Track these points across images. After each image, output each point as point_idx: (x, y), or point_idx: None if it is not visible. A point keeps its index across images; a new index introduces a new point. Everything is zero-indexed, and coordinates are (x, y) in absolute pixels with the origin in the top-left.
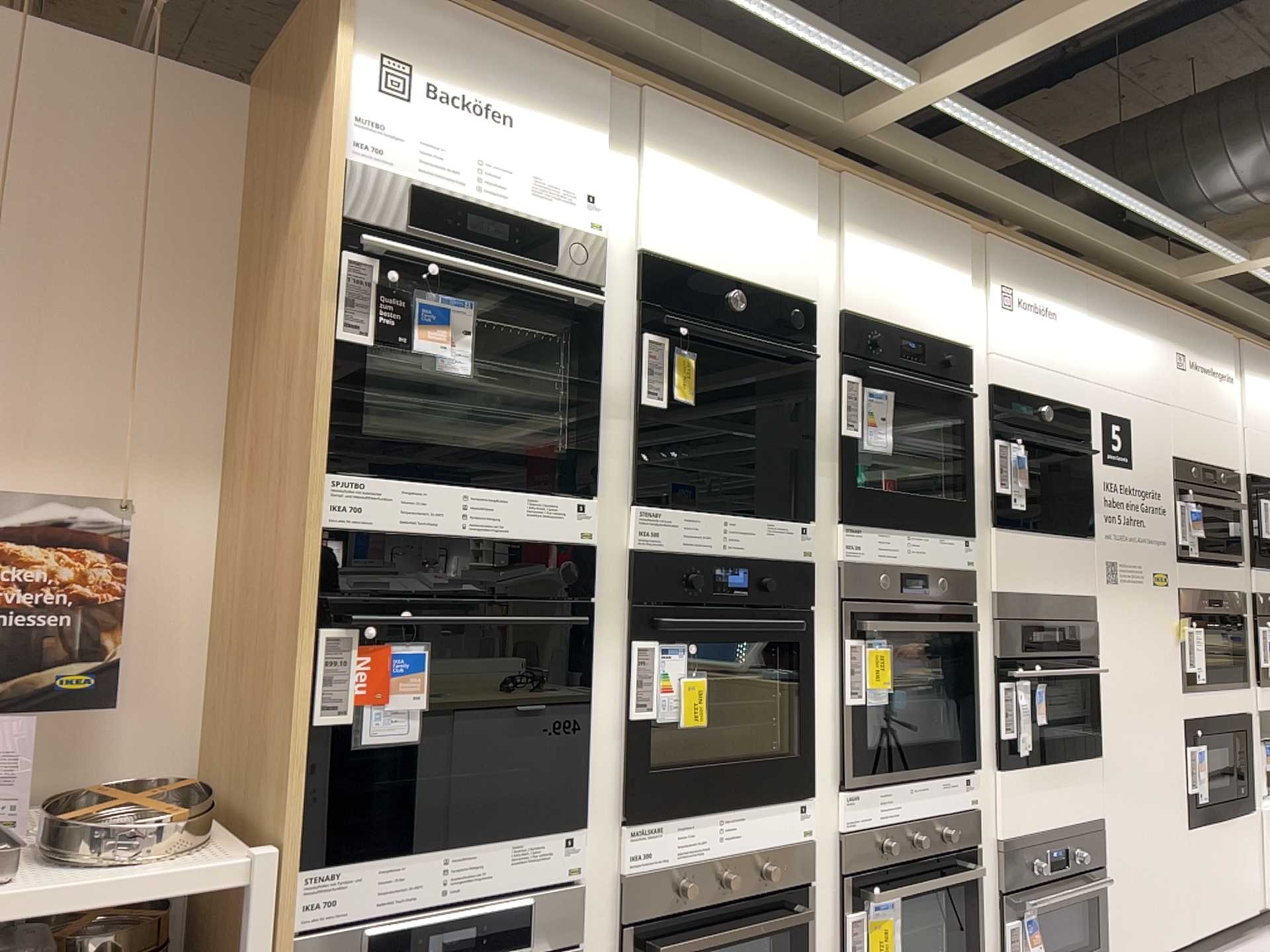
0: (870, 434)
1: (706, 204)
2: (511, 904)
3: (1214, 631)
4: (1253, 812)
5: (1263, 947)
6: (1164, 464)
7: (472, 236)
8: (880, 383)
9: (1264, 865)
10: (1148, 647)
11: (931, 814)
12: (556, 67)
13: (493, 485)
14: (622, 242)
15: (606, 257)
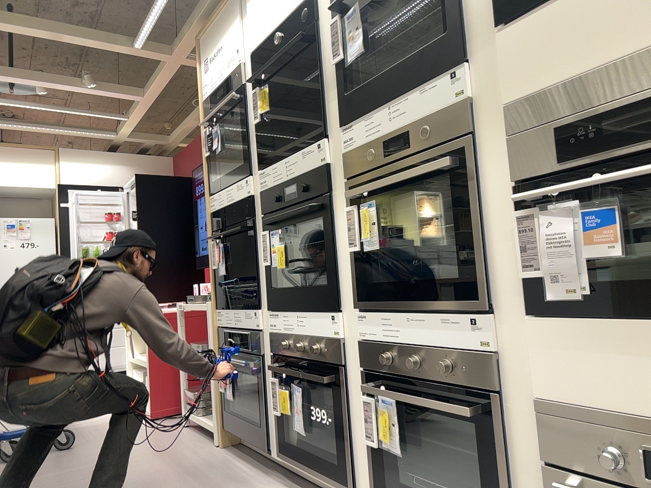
0: (350, 48)
1: (263, 5)
2: (243, 333)
3: None
4: None
5: None
6: None
7: (217, 100)
8: (353, 2)
9: None
10: None
11: (431, 346)
12: (225, 12)
13: (230, 183)
14: (248, 57)
15: (244, 70)
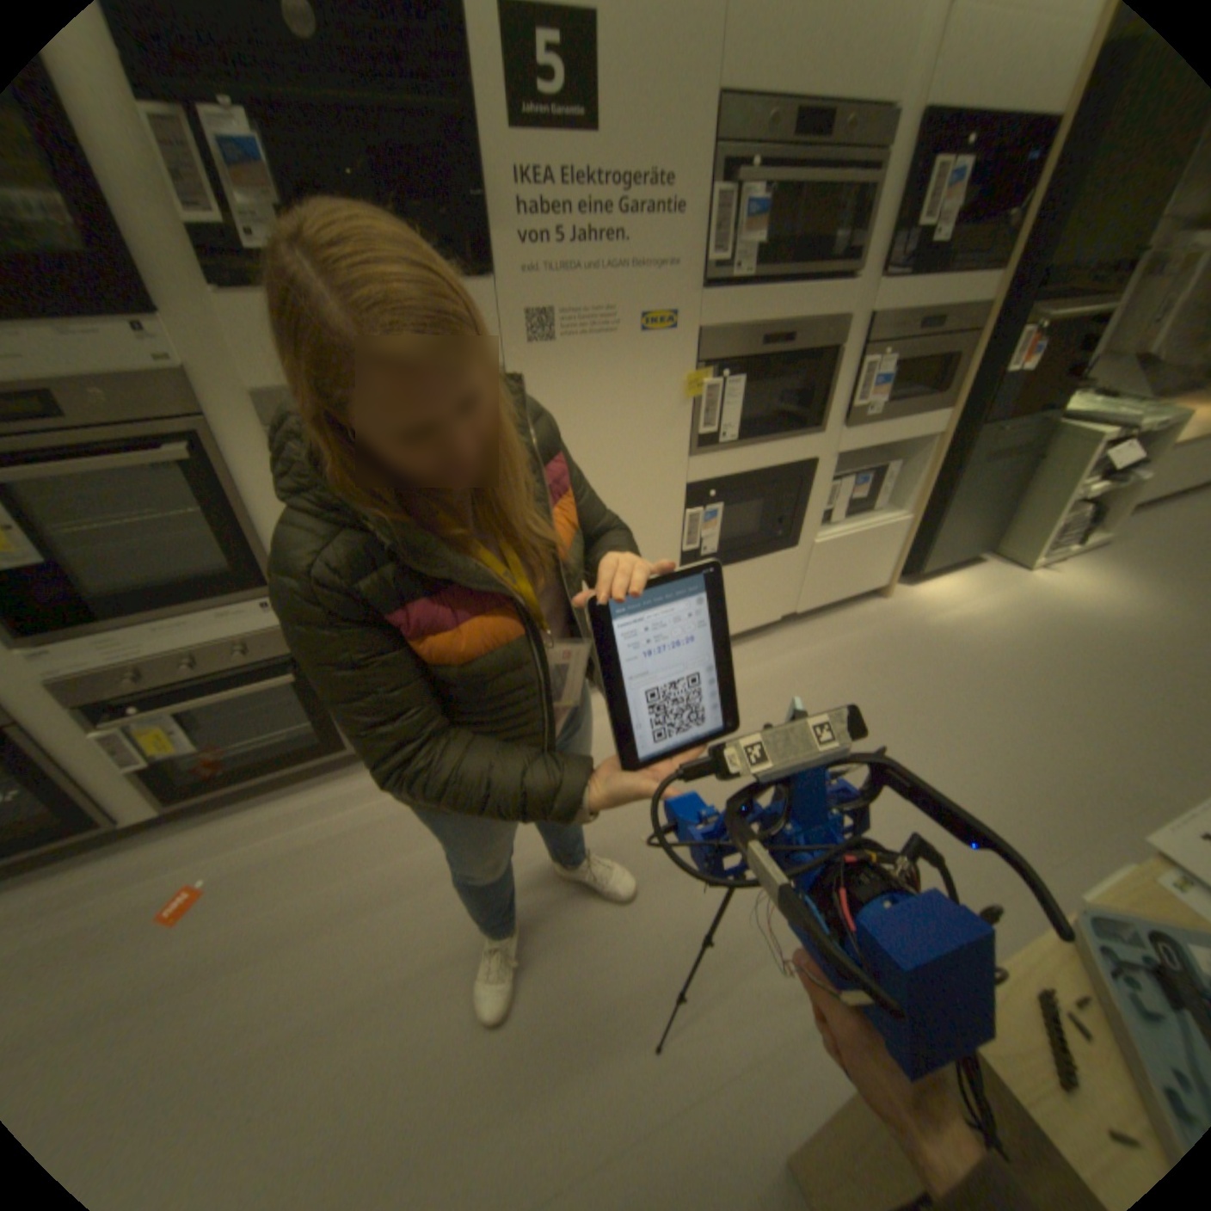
0: None
1: None
2: None
3: (774, 377)
4: (798, 547)
5: (759, 649)
6: (699, 111)
7: None
8: None
9: (801, 585)
10: (625, 418)
11: (204, 644)
12: None
13: None
14: None
15: None
